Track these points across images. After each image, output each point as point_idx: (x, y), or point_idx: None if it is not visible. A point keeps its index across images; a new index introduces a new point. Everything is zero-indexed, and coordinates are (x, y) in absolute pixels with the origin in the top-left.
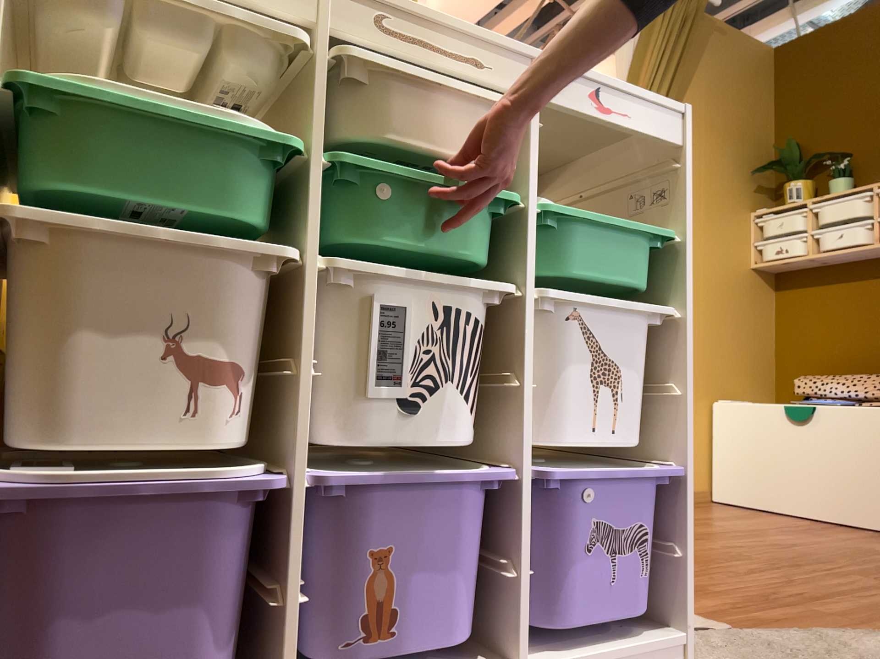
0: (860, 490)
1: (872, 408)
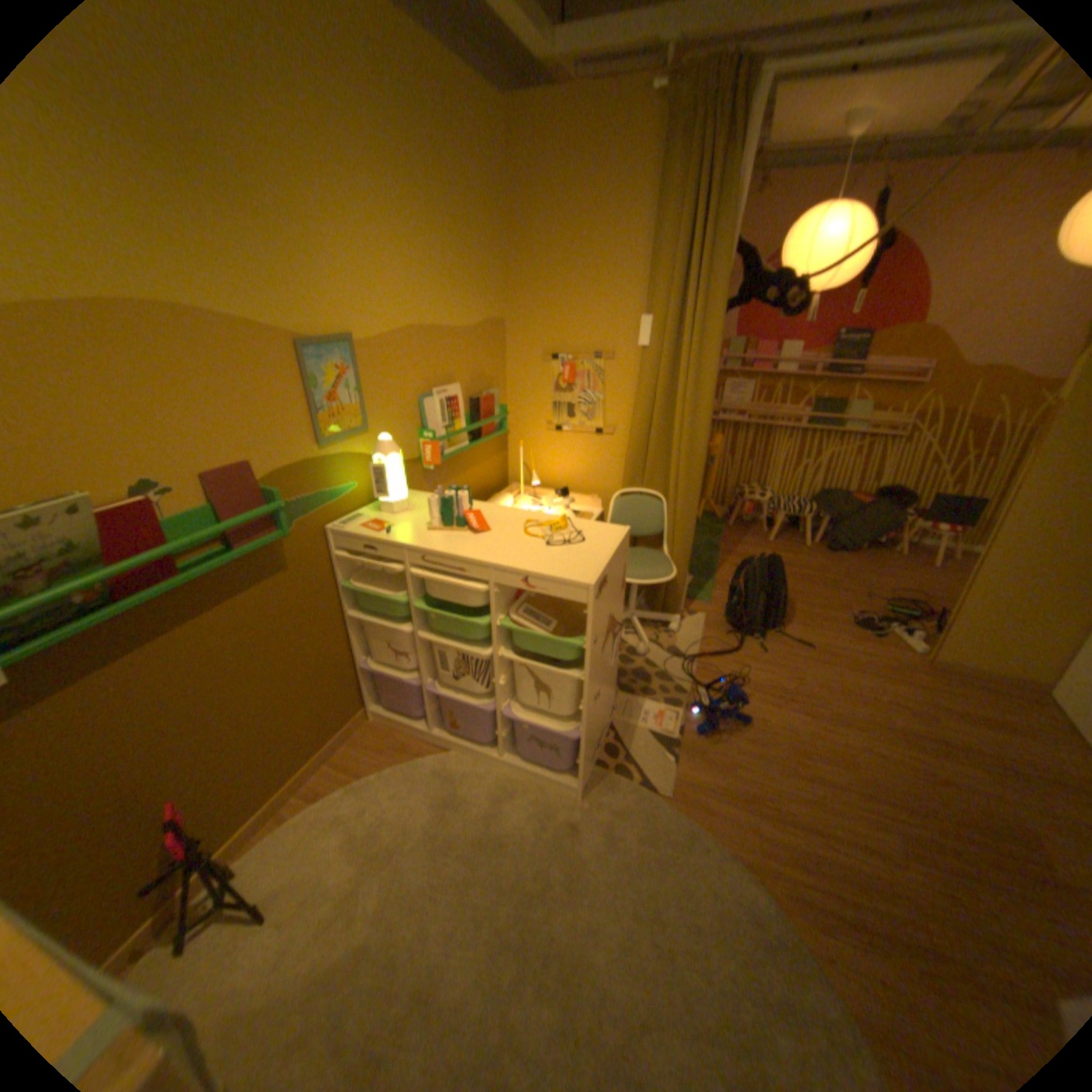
0: None
1: None
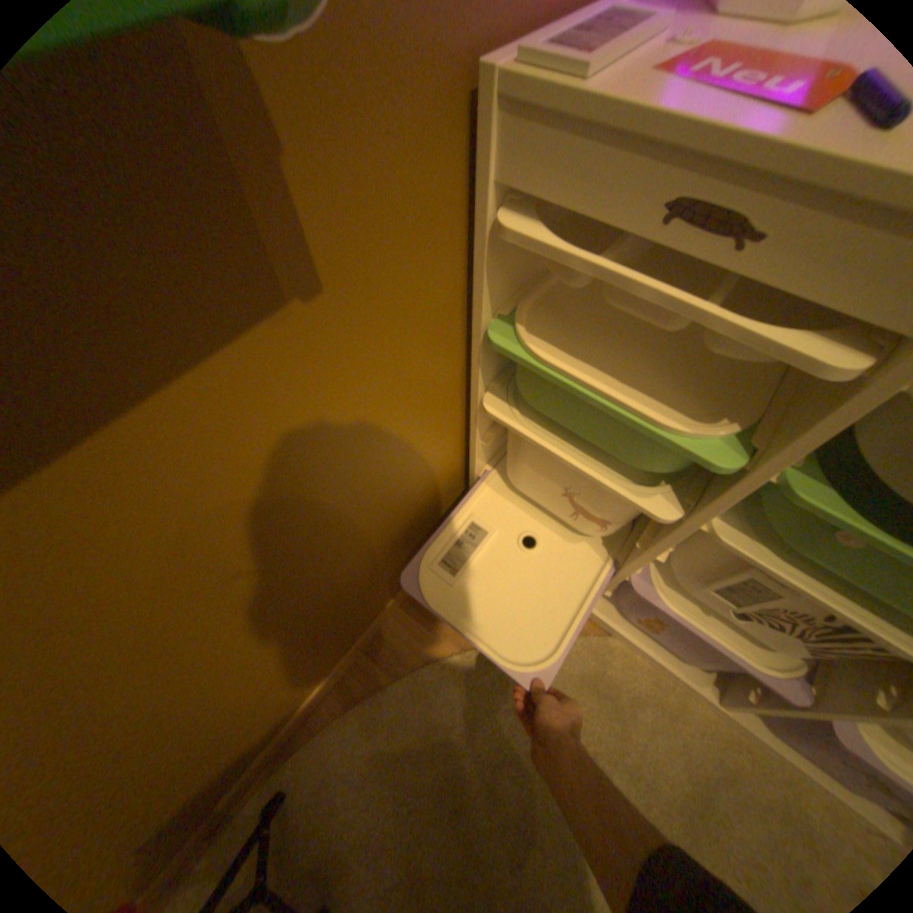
0: None
1: None
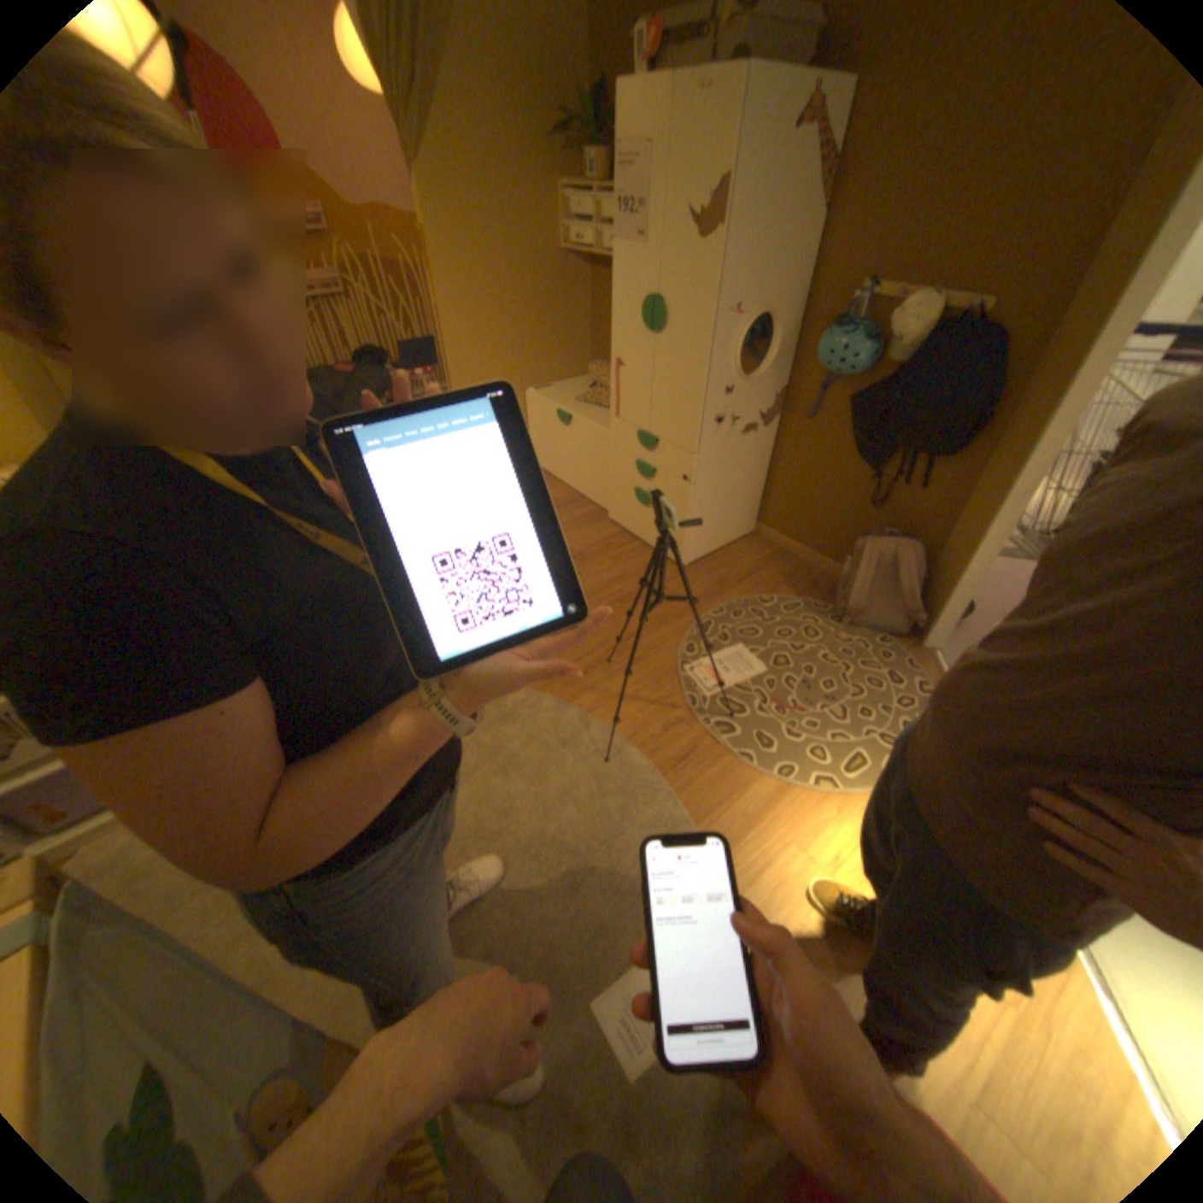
0: (593, 484)
1: (599, 432)
